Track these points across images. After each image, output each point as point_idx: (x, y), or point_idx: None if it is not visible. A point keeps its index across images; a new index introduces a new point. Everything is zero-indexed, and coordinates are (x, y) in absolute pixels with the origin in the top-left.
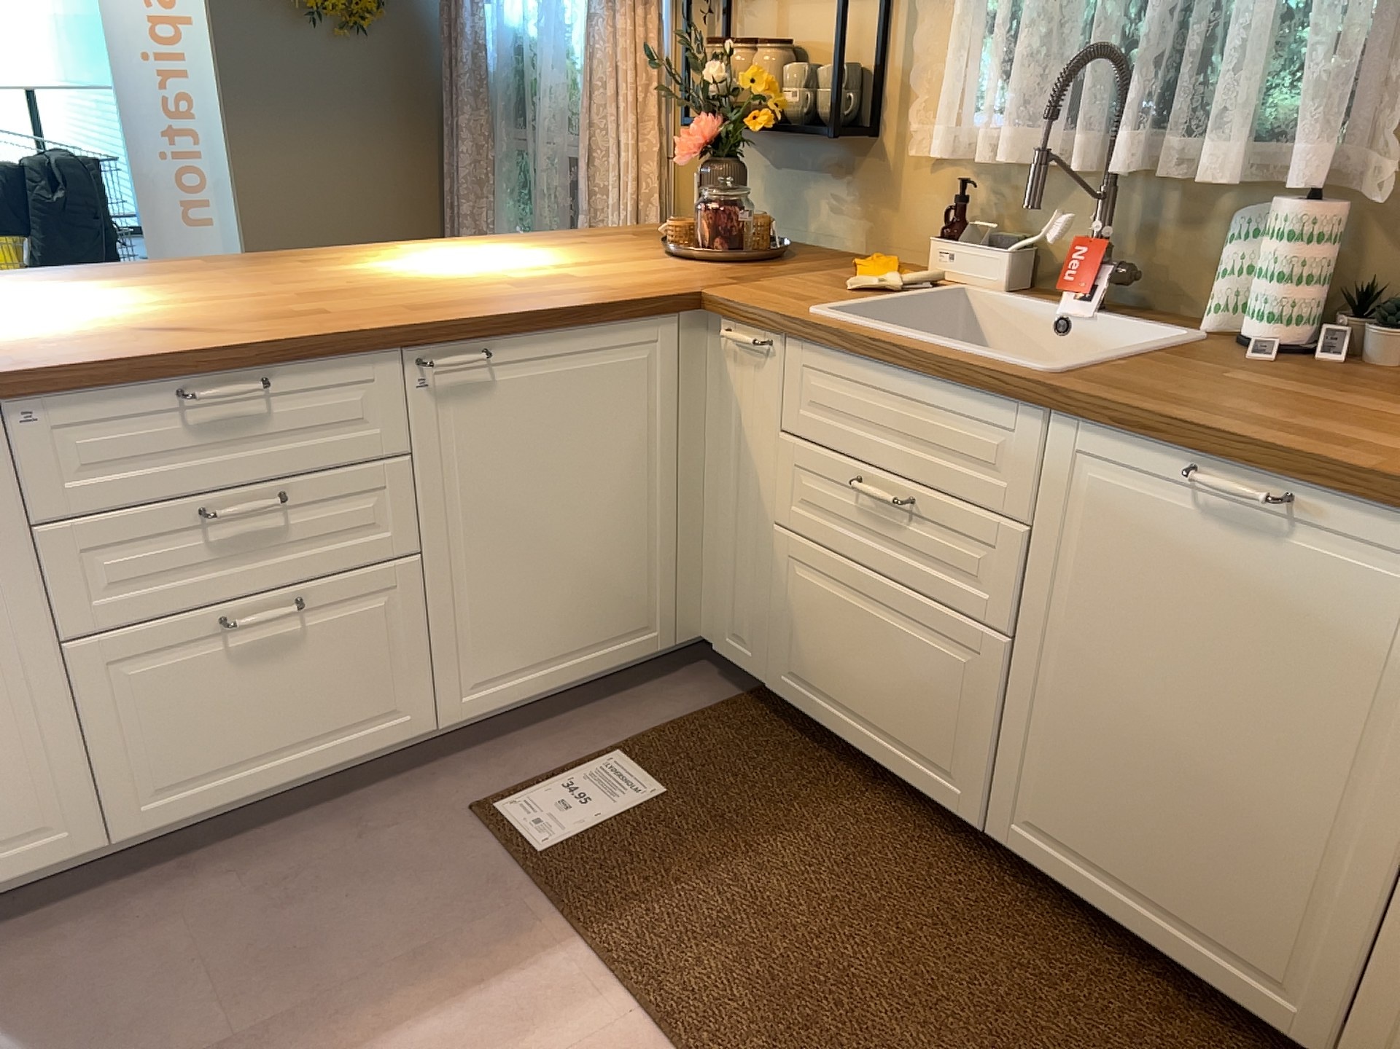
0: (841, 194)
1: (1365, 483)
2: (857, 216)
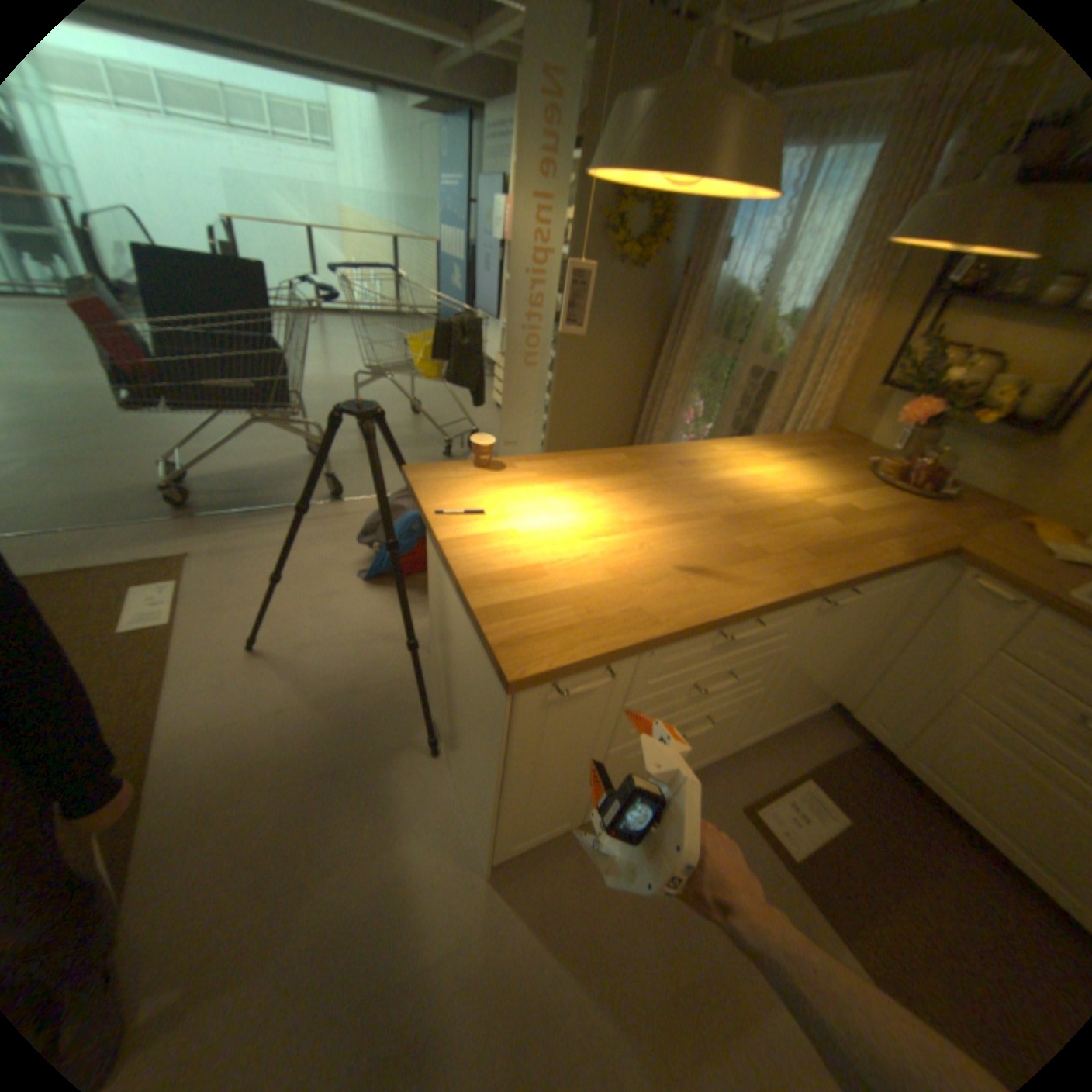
0: (1001, 456)
1: None
2: (1009, 474)
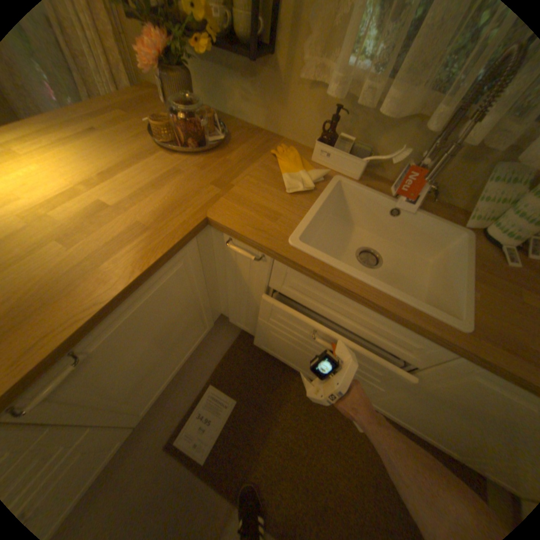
0: (249, 86)
1: None
2: (260, 104)
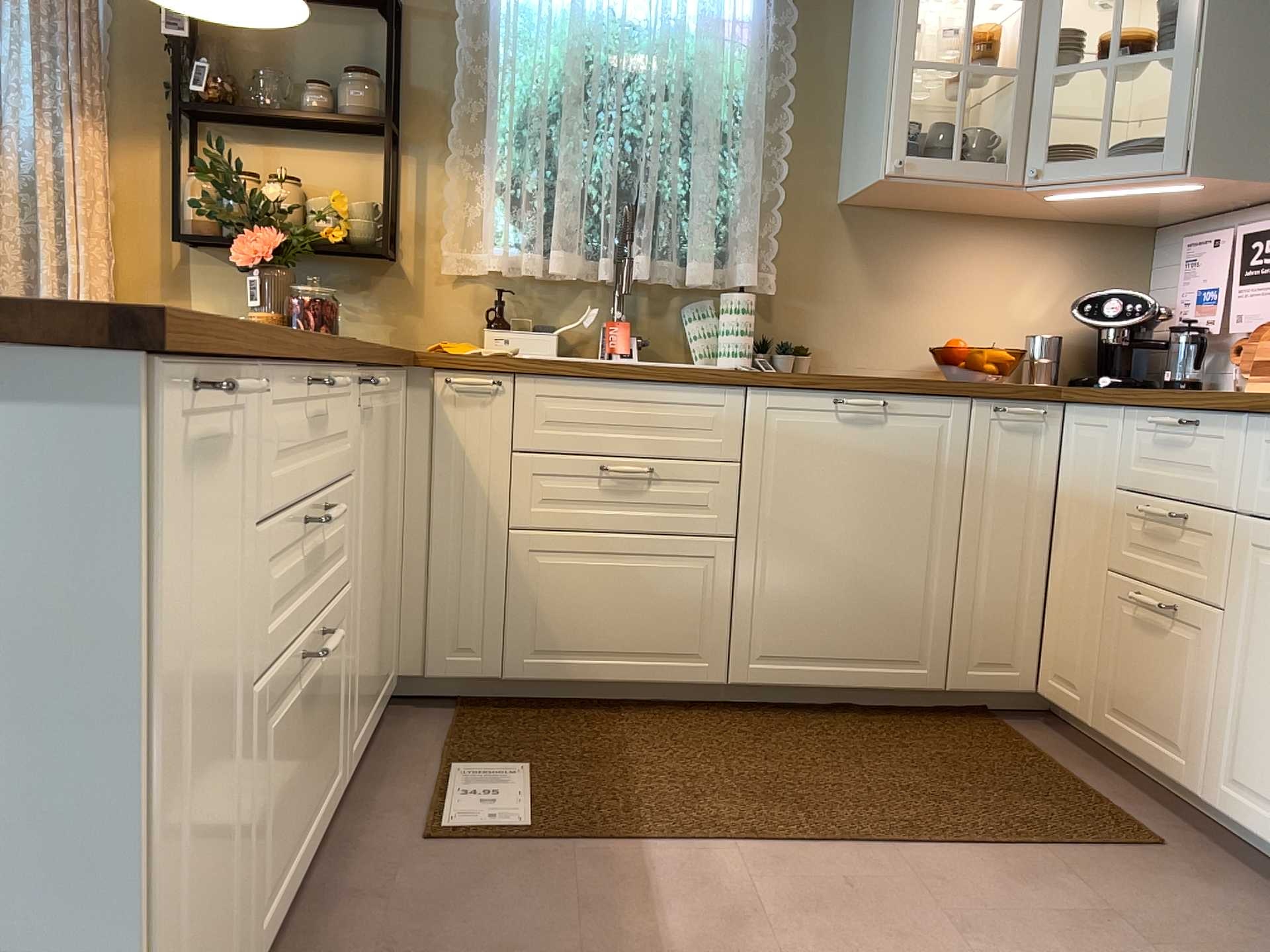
0: (362, 303)
1: (919, 384)
2: (381, 321)
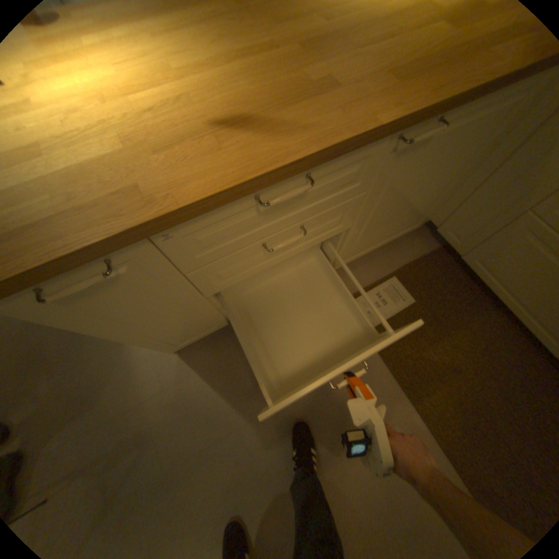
0: None
1: None
2: None
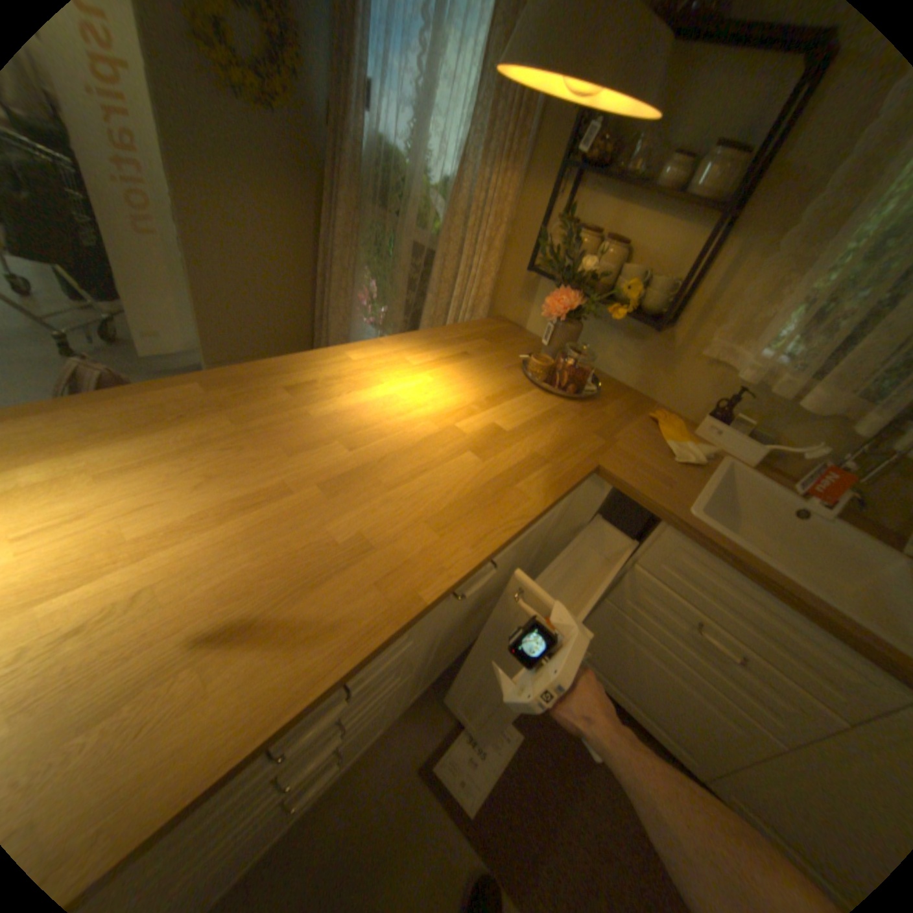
0: (630, 347)
1: None
2: (637, 365)
